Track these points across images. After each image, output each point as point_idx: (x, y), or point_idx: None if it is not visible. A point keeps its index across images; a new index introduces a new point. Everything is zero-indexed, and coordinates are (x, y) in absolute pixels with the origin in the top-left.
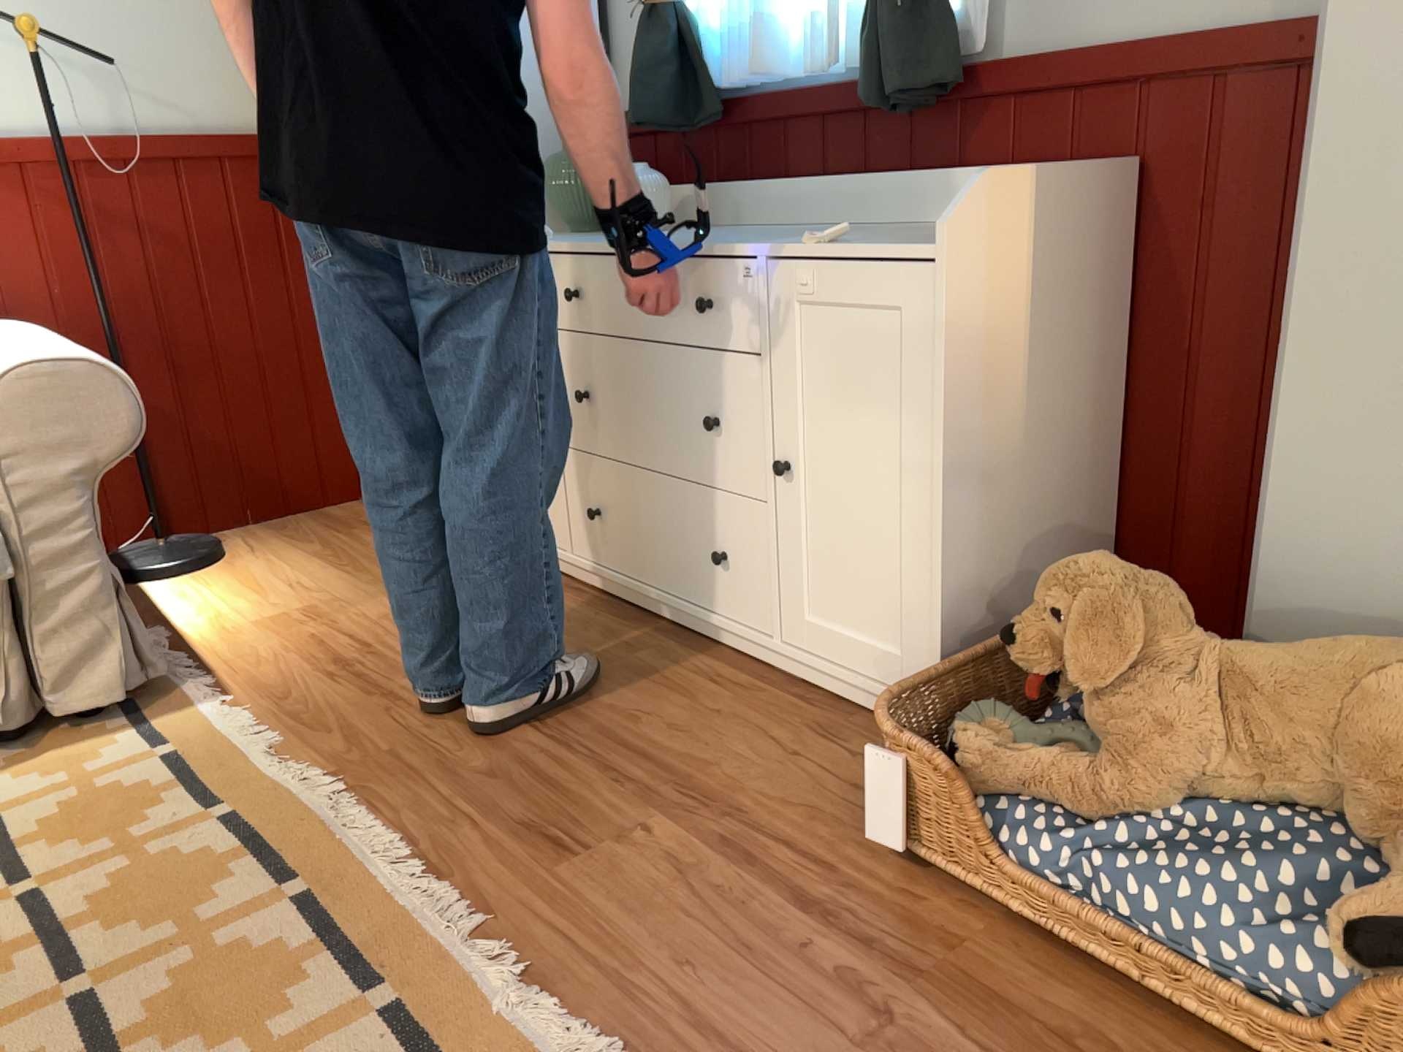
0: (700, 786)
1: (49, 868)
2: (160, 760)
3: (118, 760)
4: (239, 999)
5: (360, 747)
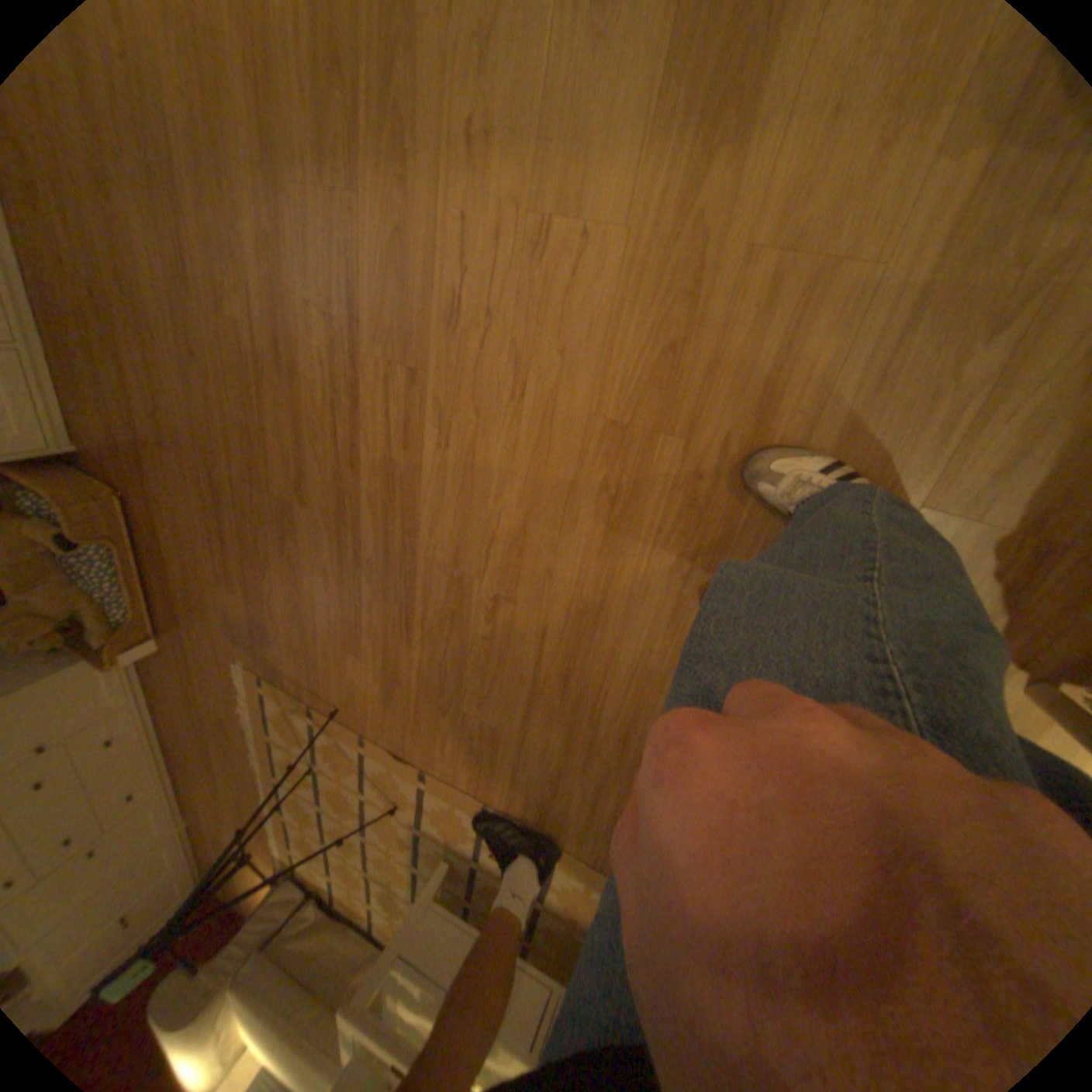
0: (176, 698)
1: (310, 847)
2: (283, 851)
3: (291, 862)
4: (283, 770)
5: (241, 799)
